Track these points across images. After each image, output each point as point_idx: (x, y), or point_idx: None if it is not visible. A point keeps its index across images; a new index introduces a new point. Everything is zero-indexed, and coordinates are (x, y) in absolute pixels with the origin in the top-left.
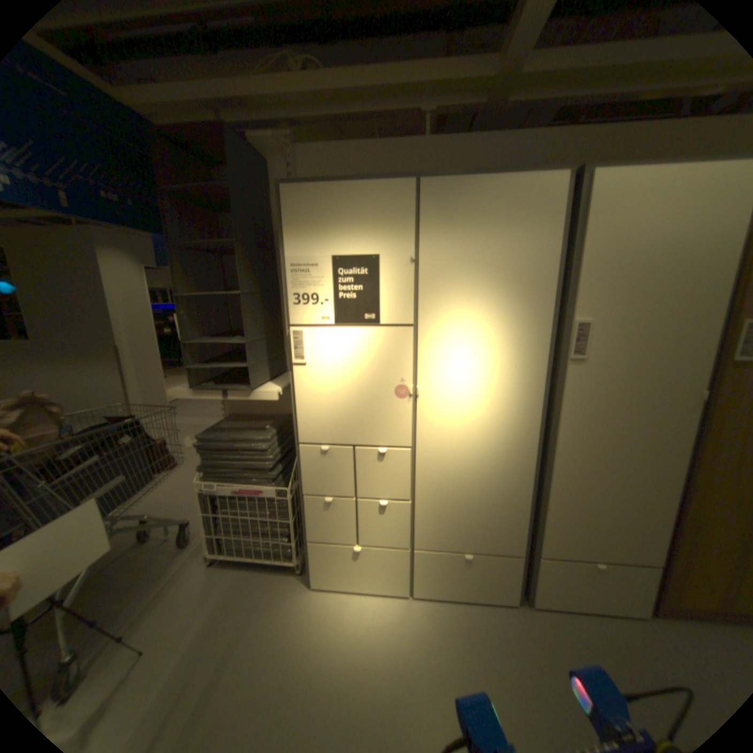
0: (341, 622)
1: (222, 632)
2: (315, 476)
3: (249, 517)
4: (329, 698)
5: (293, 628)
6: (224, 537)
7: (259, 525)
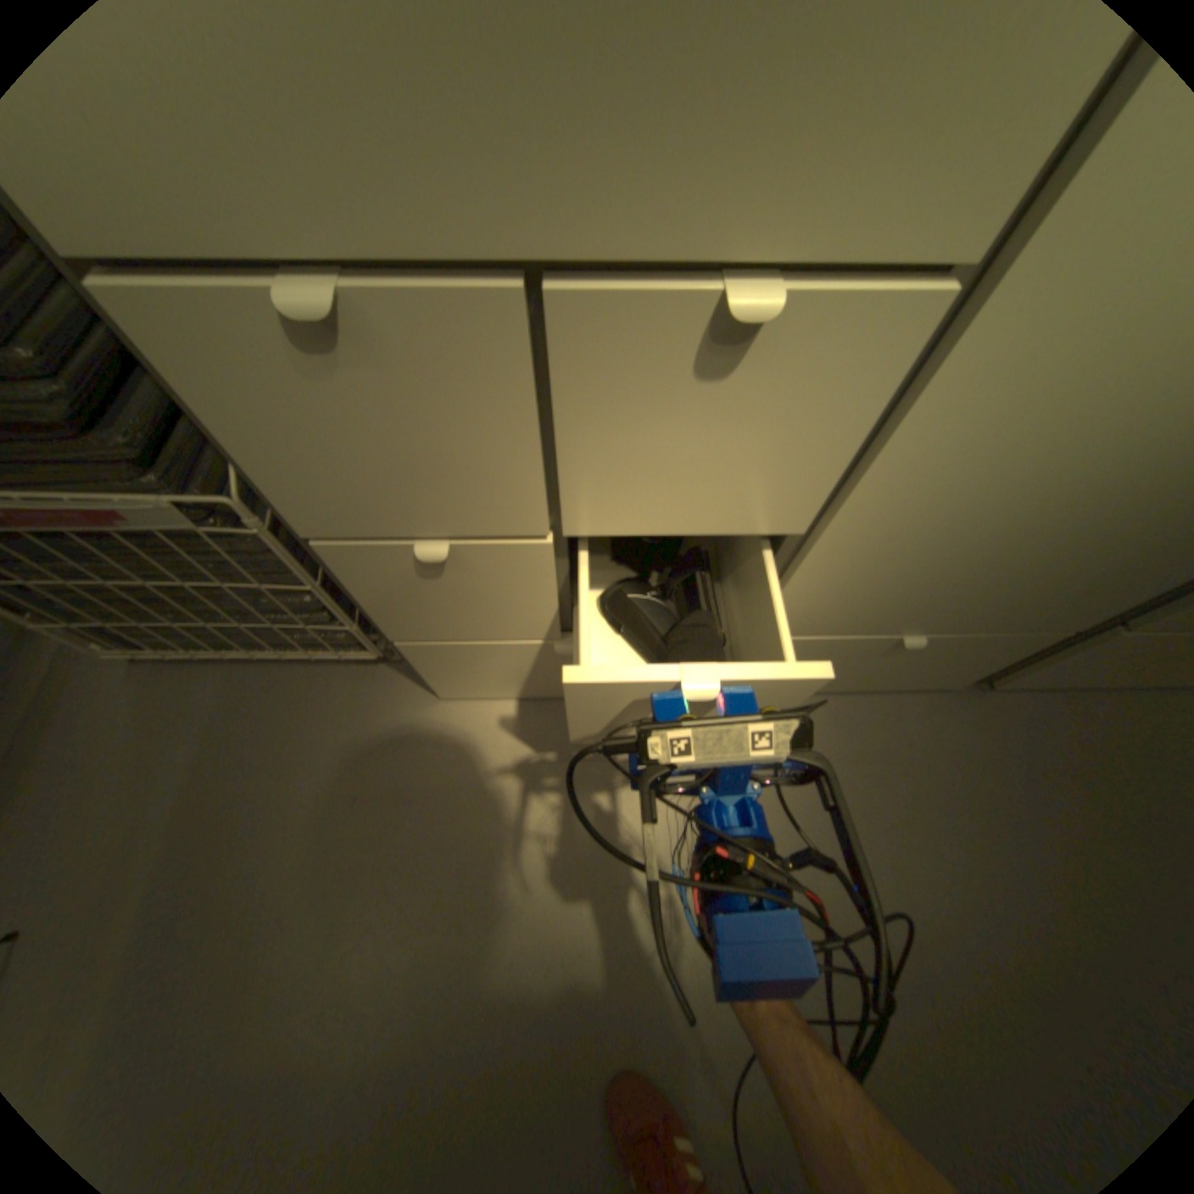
0: (539, 774)
1: (228, 844)
2: (324, 463)
3: (147, 577)
4: (543, 970)
5: (417, 806)
6: (110, 620)
7: (203, 592)
